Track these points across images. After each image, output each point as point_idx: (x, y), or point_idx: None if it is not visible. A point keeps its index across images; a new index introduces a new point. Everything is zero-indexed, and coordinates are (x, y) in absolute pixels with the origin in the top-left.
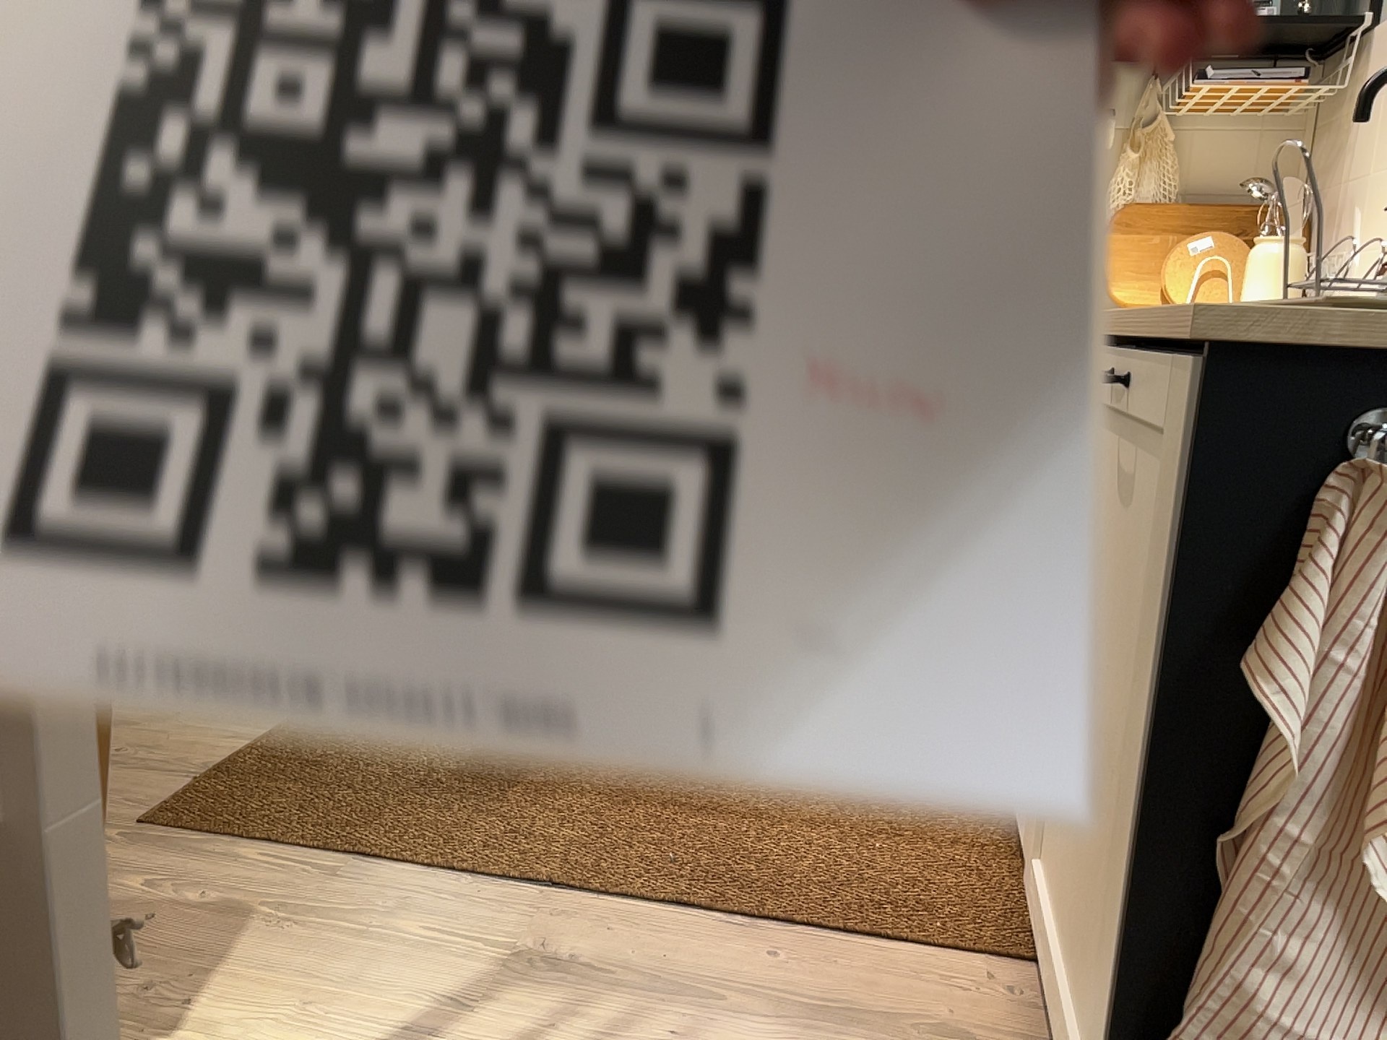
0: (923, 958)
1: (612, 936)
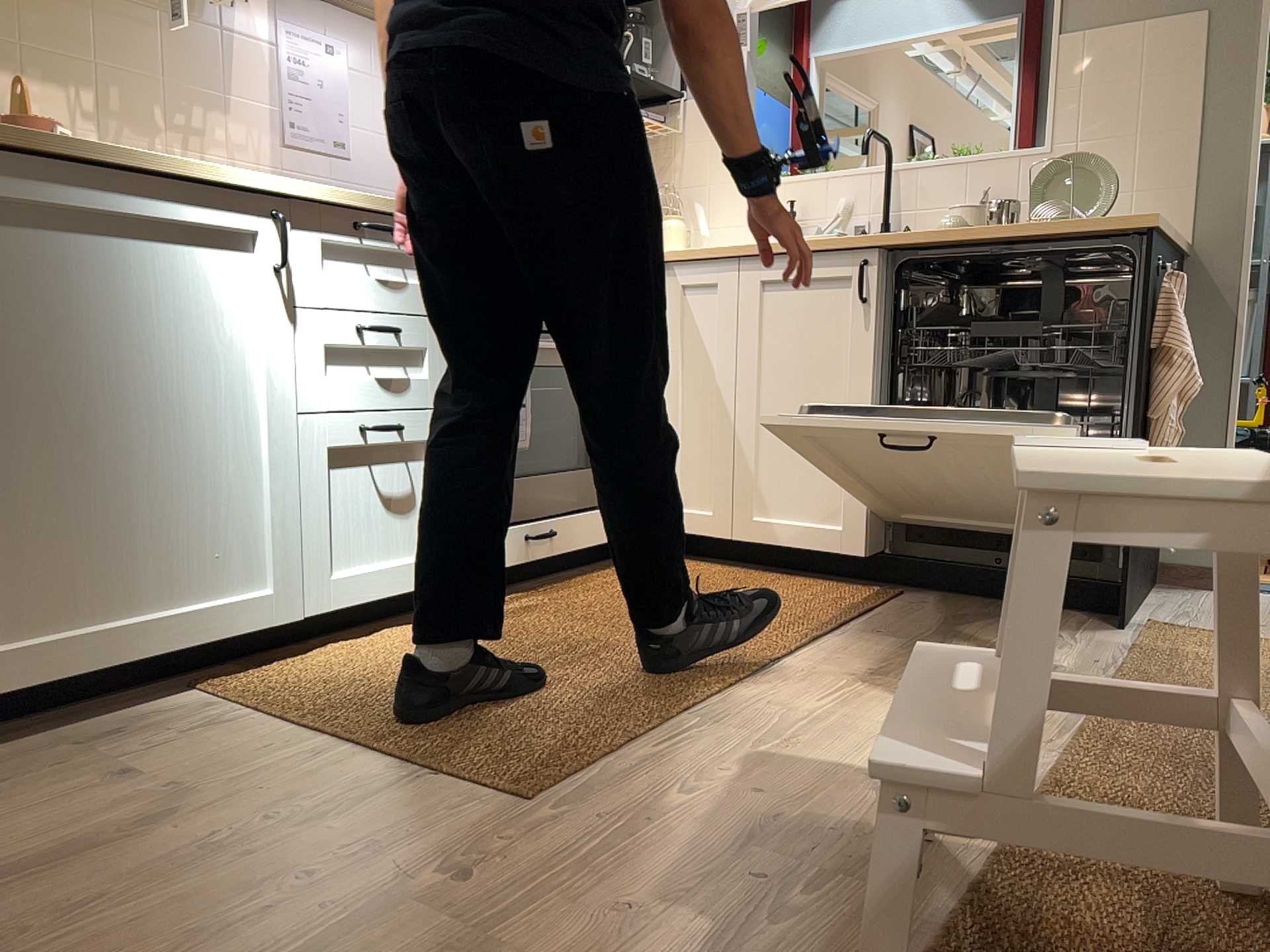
0: (897, 604)
1: (851, 655)
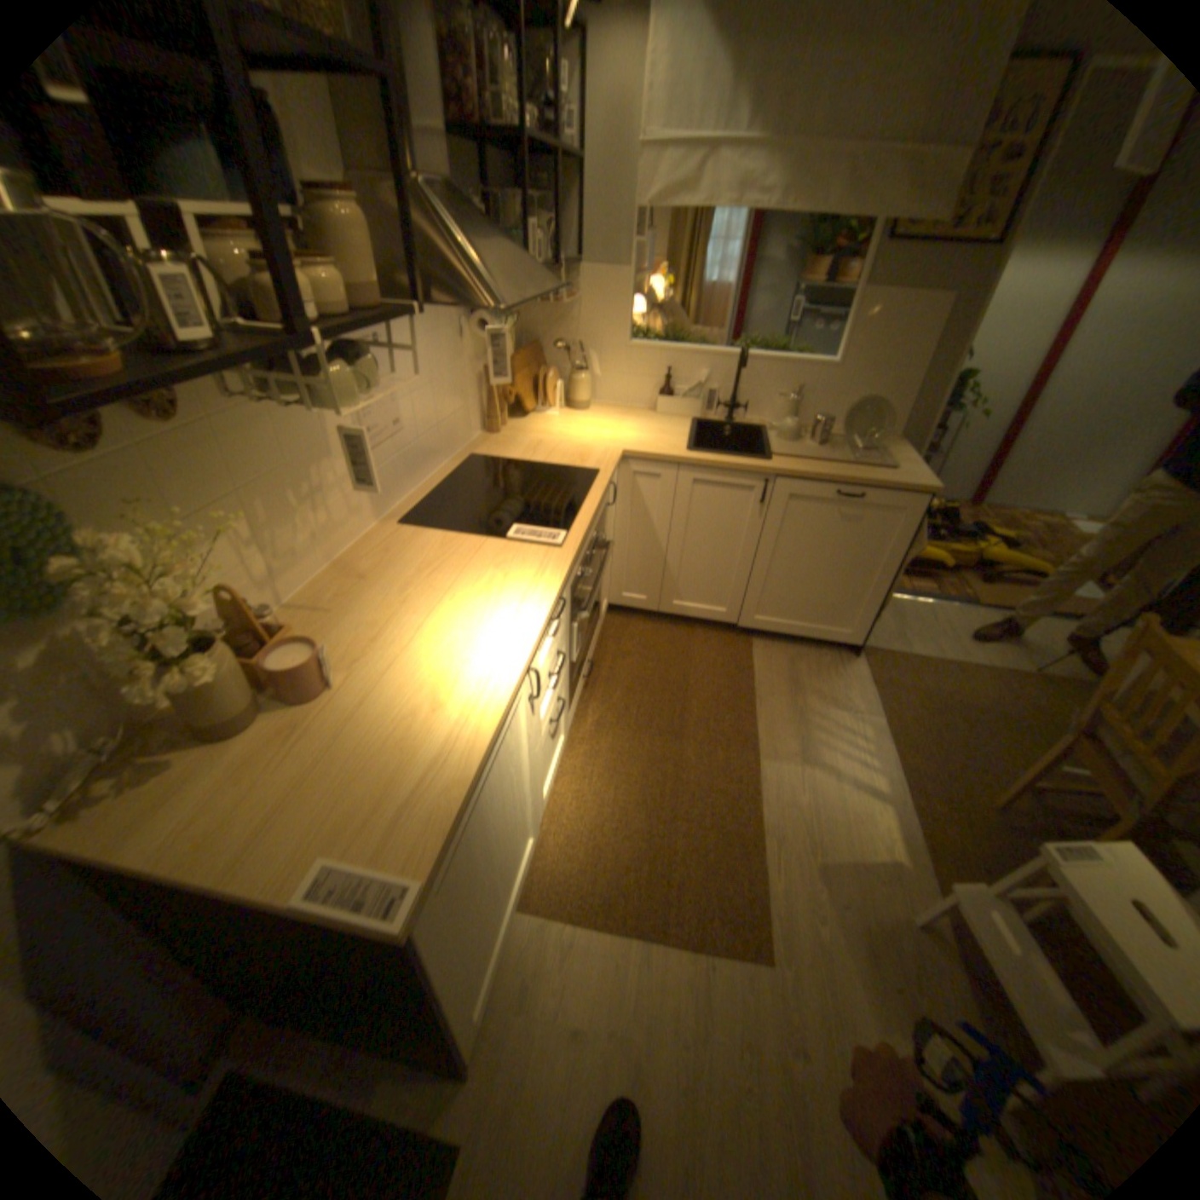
0: (763, 660)
1: (785, 736)
